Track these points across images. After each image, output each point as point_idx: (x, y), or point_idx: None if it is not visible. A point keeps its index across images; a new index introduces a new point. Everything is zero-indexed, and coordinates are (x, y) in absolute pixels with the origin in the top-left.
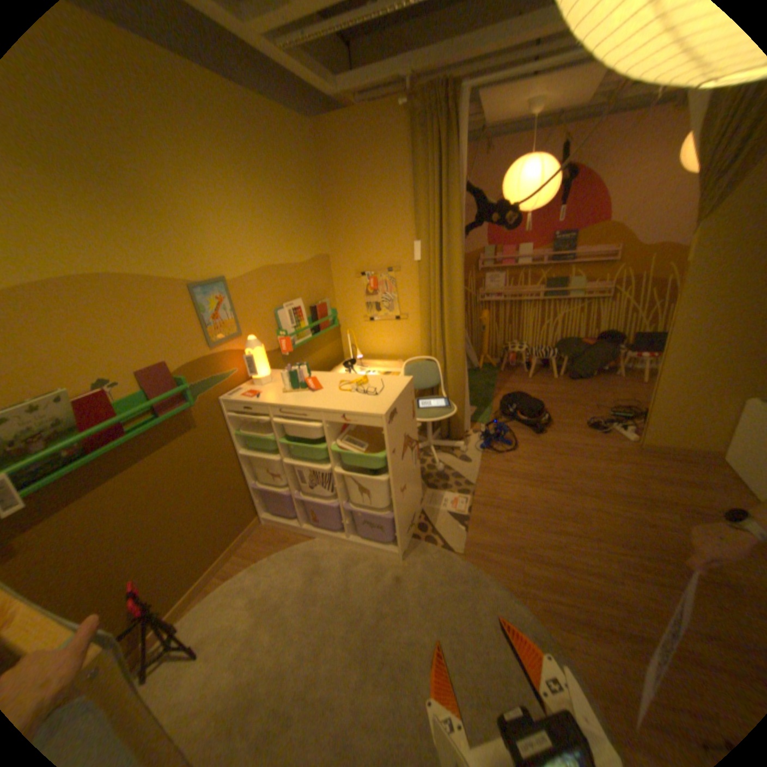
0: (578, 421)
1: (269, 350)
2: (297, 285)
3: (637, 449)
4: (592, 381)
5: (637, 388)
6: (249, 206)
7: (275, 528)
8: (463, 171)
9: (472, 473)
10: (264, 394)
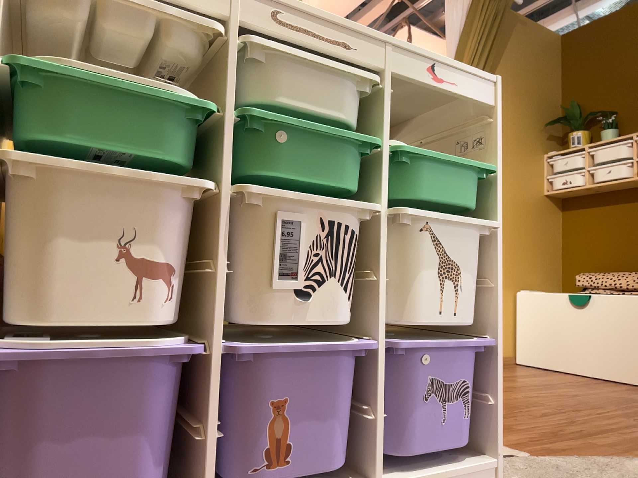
0: None
1: None
2: None
3: None
4: None
5: None
6: None
7: None
8: None
9: None
10: None
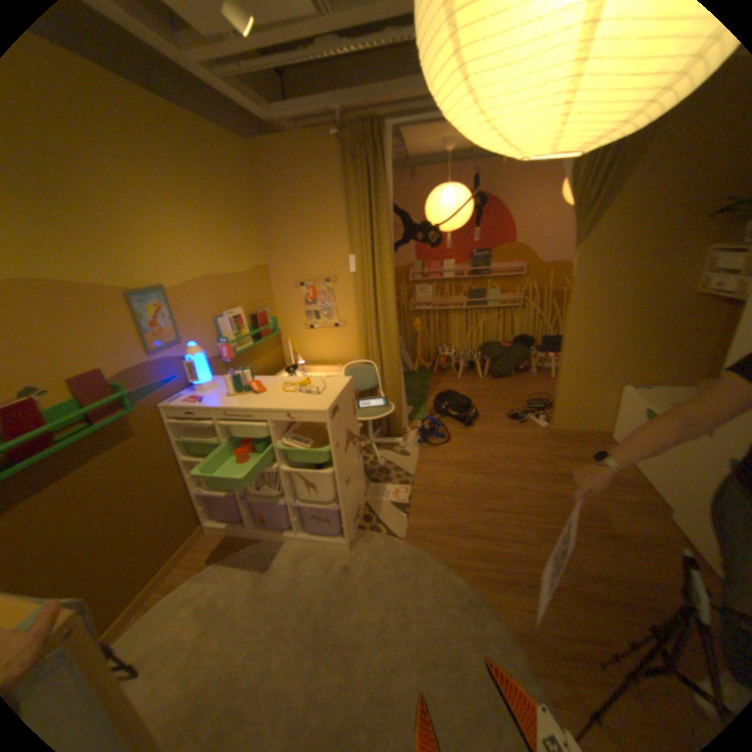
0: (501, 414)
1: (211, 357)
2: (238, 294)
3: (548, 435)
4: (510, 379)
5: (547, 383)
6: (189, 219)
7: (221, 536)
8: (390, 196)
9: (411, 466)
10: (208, 399)
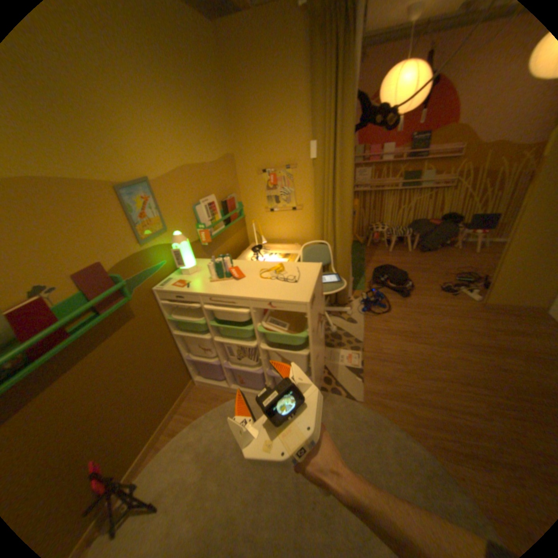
0: (433, 286)
1: (191, 241)
2: (210, 182)
3: (482, 307)
4: (437, 253)
5: (472, 257)
6: (165, 107)
7: (208, 388)
8: (356, 74)
9: (359, 333)
10: (193, 283)
